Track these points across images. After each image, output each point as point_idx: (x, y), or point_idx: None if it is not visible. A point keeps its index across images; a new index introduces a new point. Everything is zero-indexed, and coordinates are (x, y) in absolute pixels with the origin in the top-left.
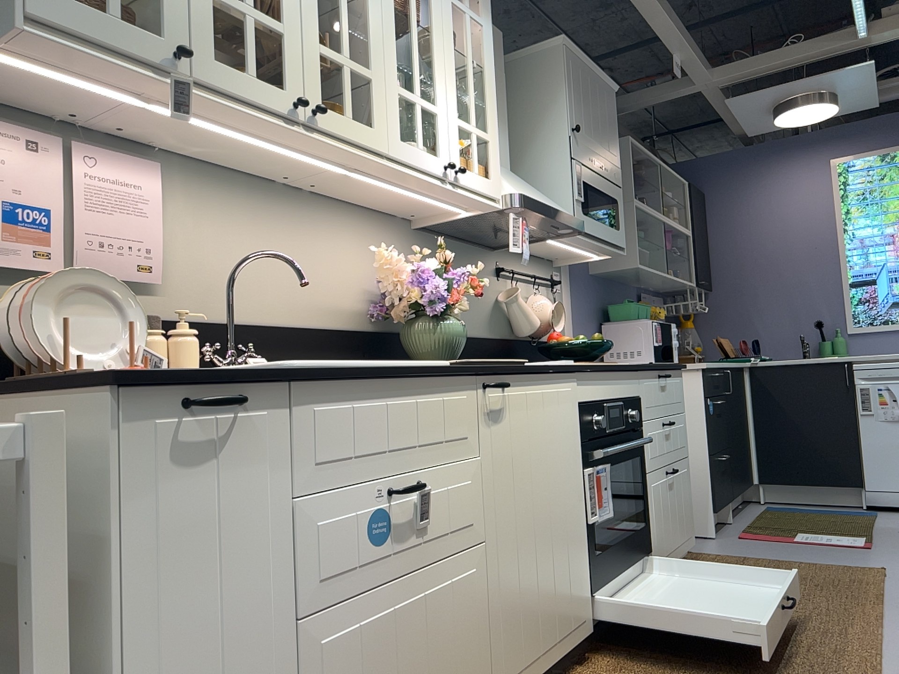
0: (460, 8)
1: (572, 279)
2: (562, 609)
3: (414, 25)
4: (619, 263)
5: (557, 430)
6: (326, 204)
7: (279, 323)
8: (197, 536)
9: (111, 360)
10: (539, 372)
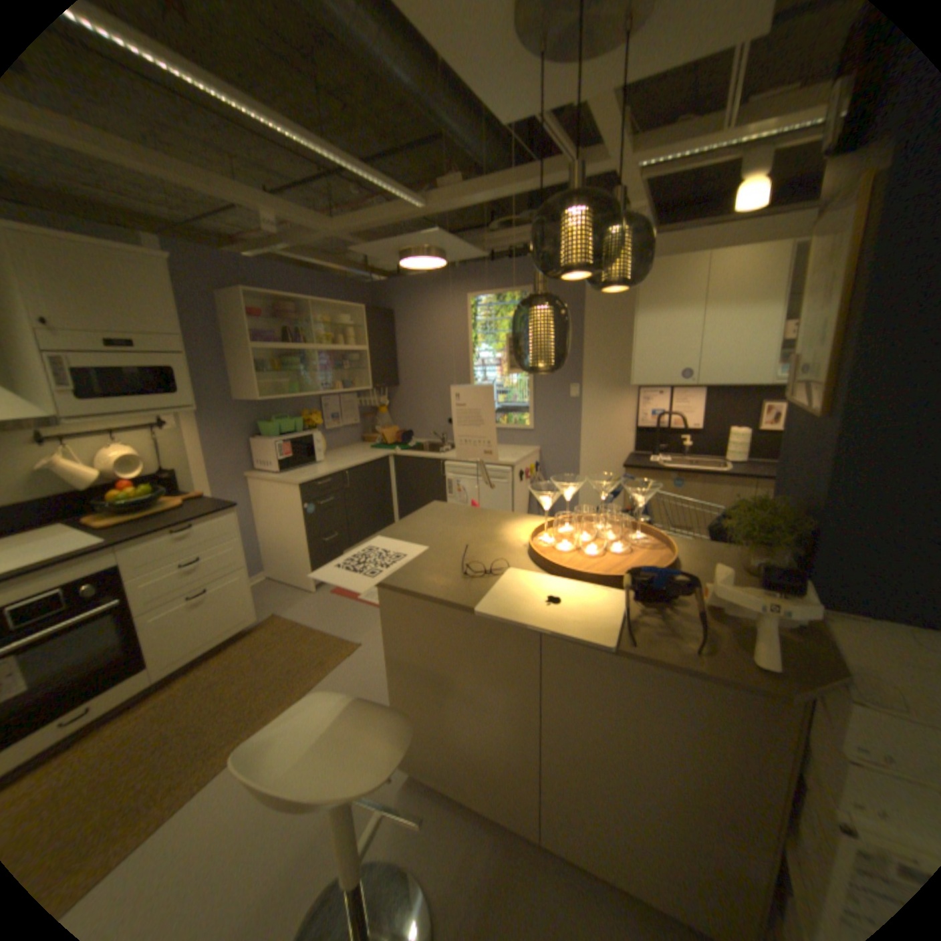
0: None
1: (196, 412)
2: None
3: None
4: (248, 394)
5: None
6: None
7: None
8: None
9: None
10: None
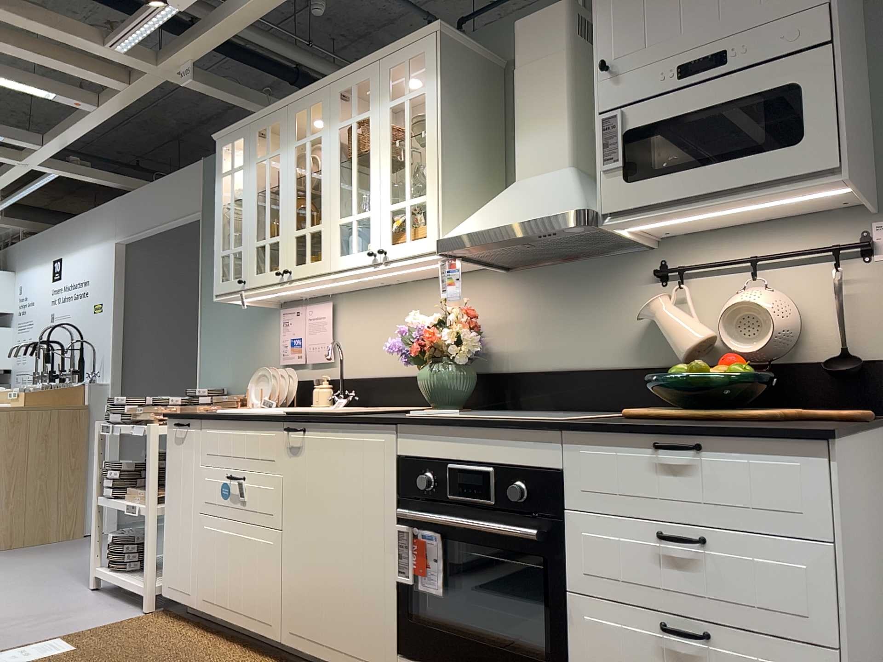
0: (397, 104)
1: None
2: (350, 631)
3: (357, 160)
4: None
5: (357, 476)
6: (422, 284)
7: (388, 375)
8: (179, 467)
9: (253, 403)
10: (335, 422)
